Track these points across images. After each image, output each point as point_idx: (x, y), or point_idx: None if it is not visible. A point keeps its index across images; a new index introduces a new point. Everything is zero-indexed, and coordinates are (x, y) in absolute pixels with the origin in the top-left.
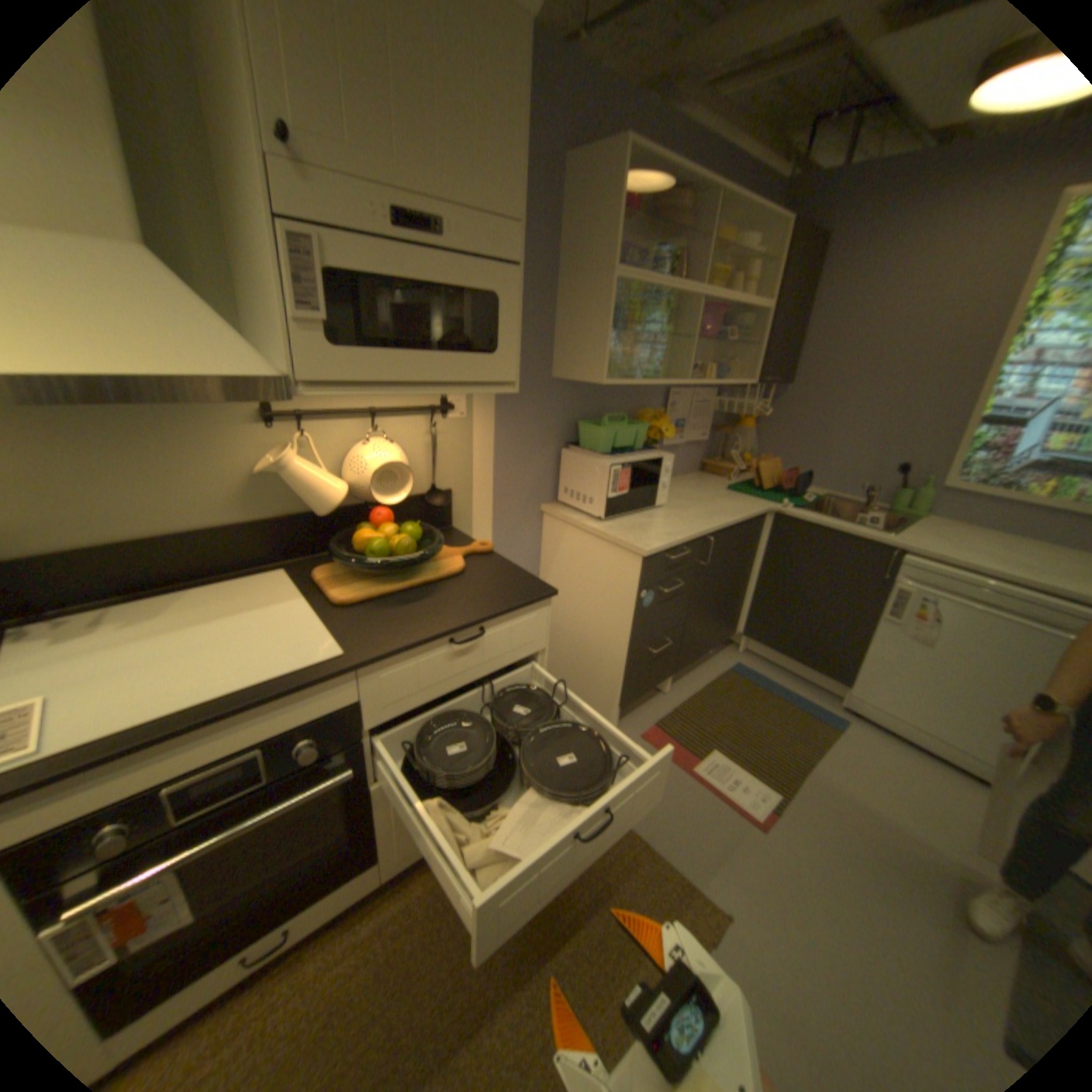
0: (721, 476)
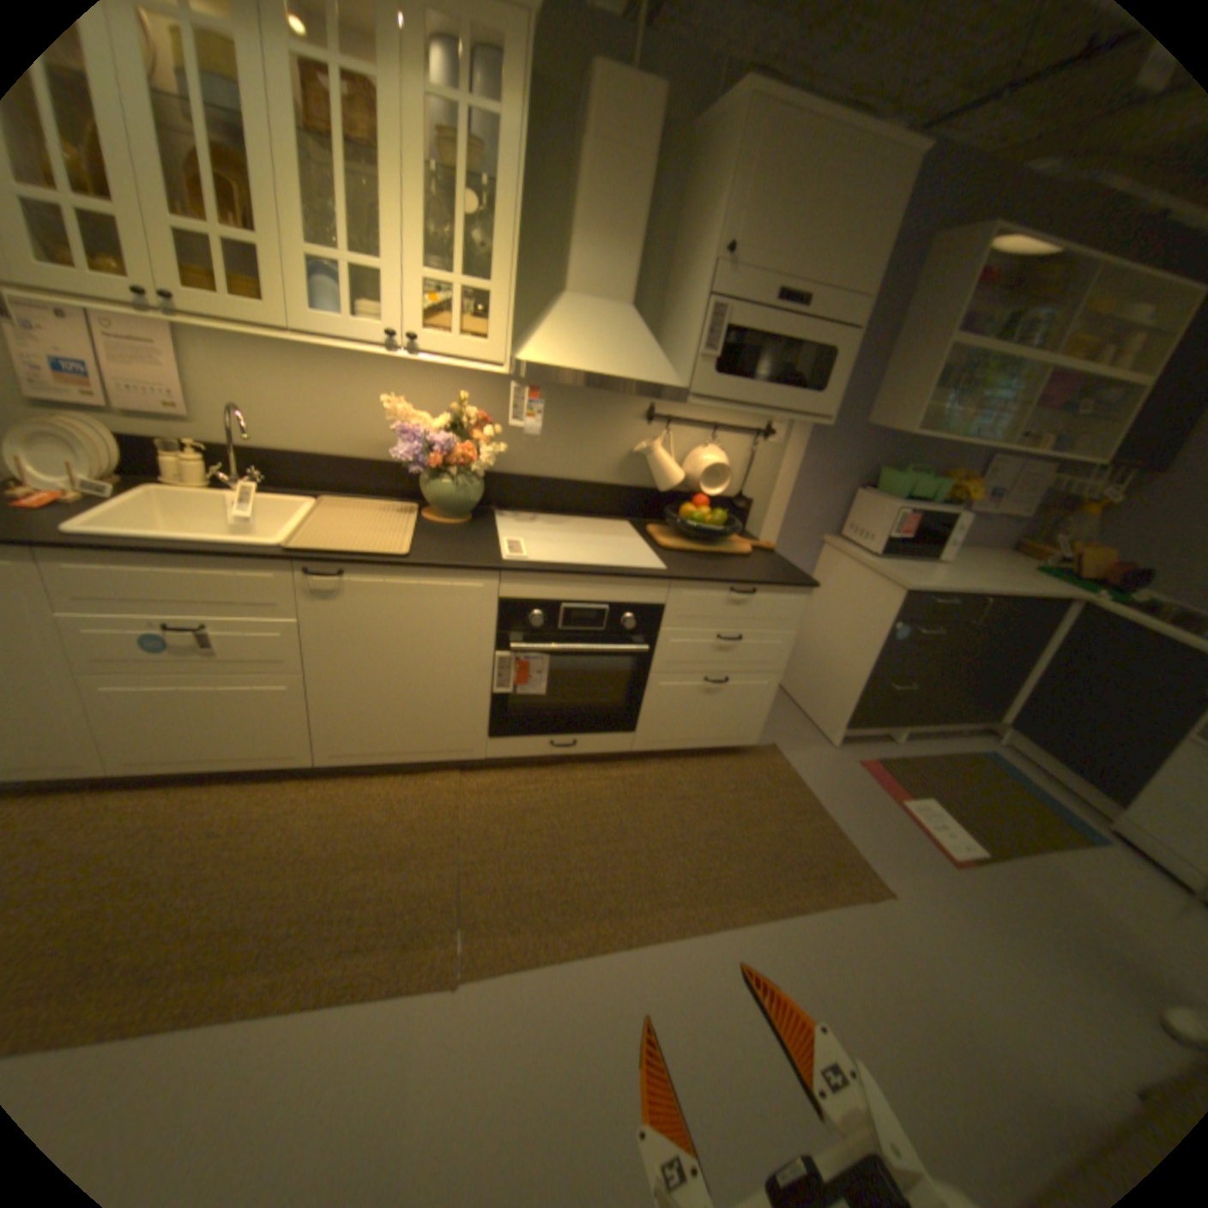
0: (1037, 559)
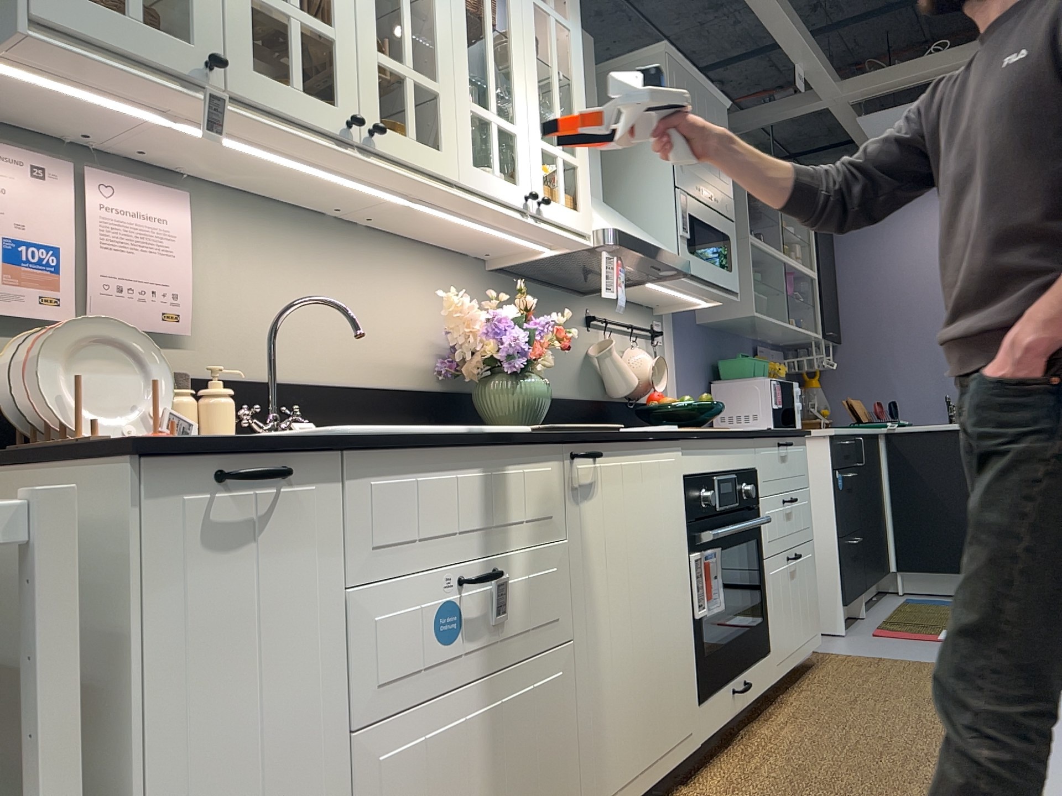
0: None
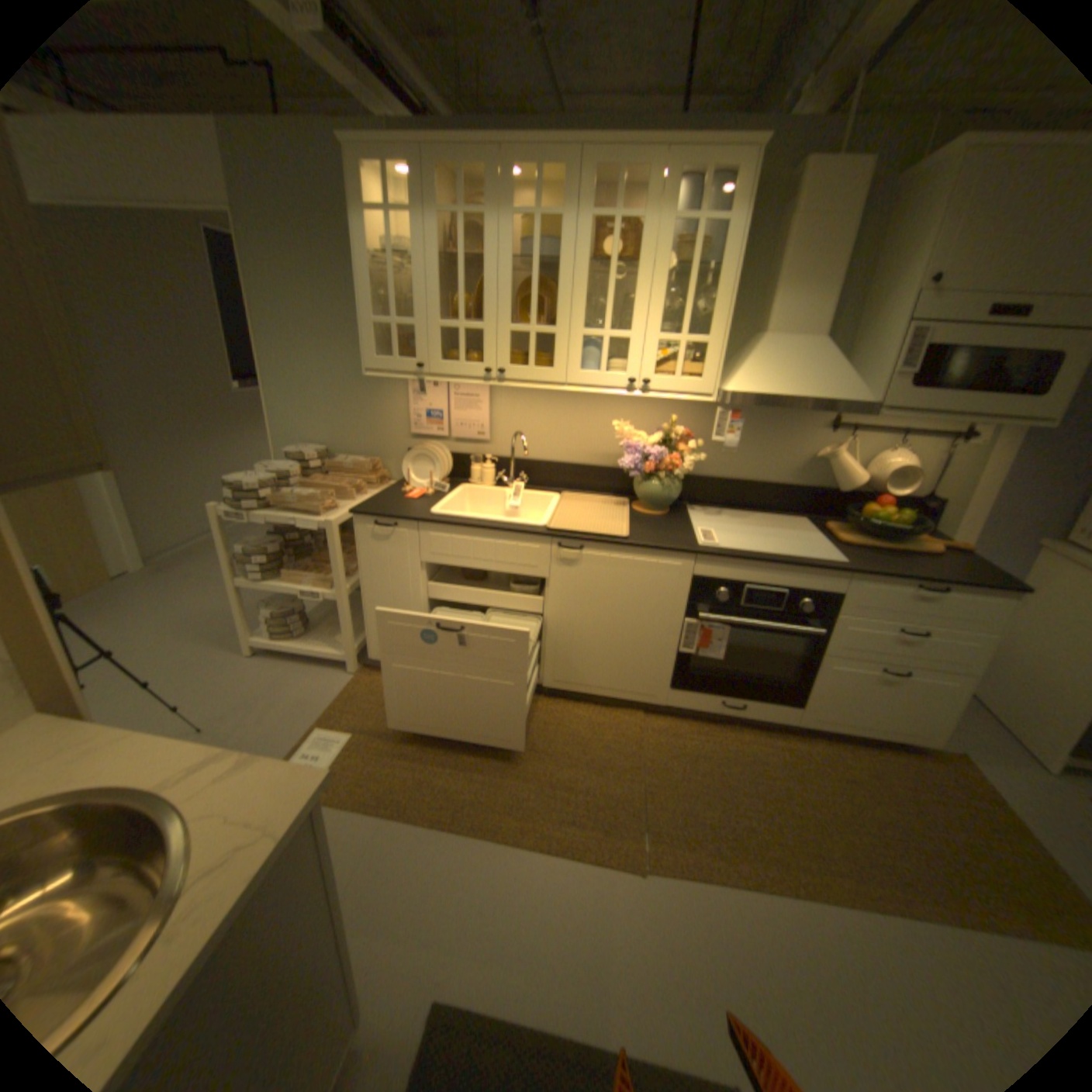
0: None
